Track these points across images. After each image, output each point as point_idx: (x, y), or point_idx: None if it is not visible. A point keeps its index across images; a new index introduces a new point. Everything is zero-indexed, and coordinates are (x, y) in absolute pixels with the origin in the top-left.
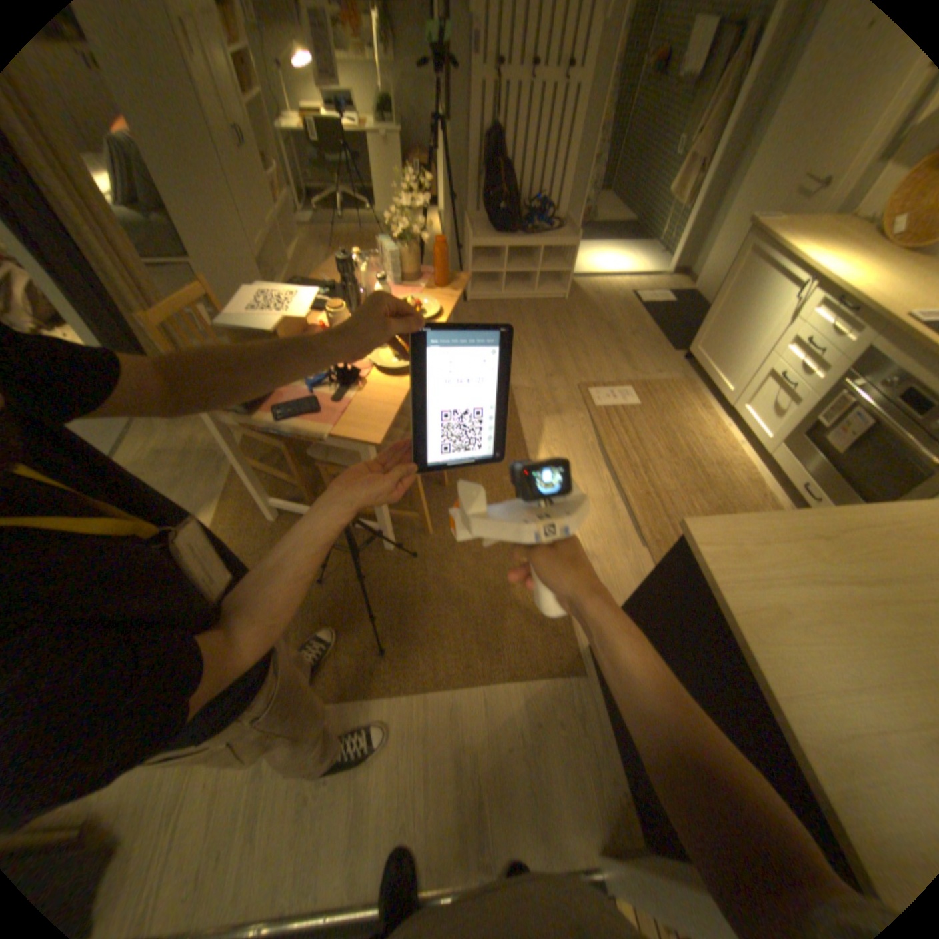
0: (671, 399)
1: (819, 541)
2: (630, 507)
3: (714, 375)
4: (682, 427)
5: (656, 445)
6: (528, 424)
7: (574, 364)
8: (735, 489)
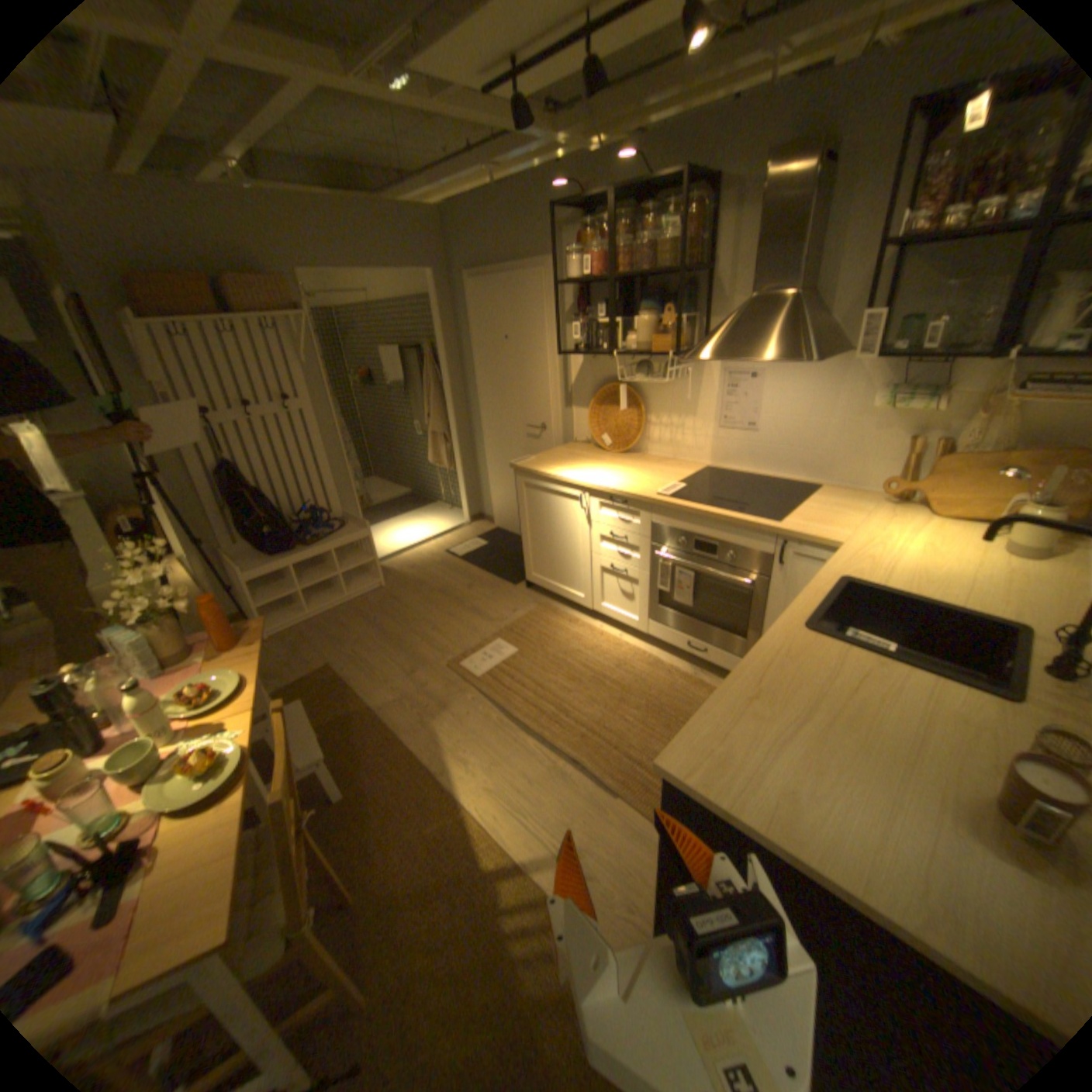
0: (541, 629)
1: (754, 702)
2: (578, 763)
3: (561, 591)
4: (567, 650)
5: (558, 680)
6: (418, 742)
7: (430, 645)
8: (645, 680)
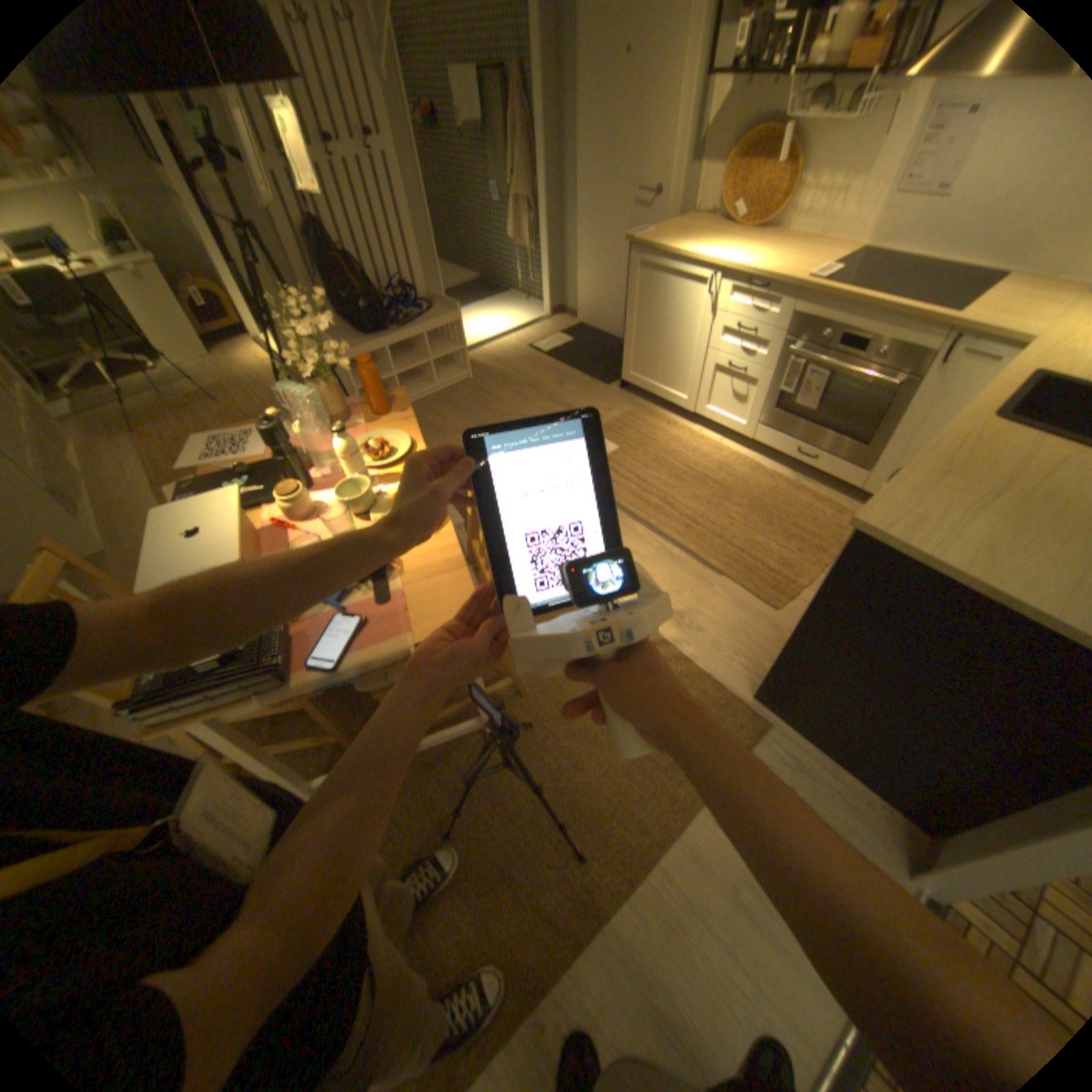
0: (639, 429)
1: (944, 476)
2: (684, 546)
3: (661, 392)
4: (667, 450)
5: (660, 477)
6: None
7: None
8: (747, 483)
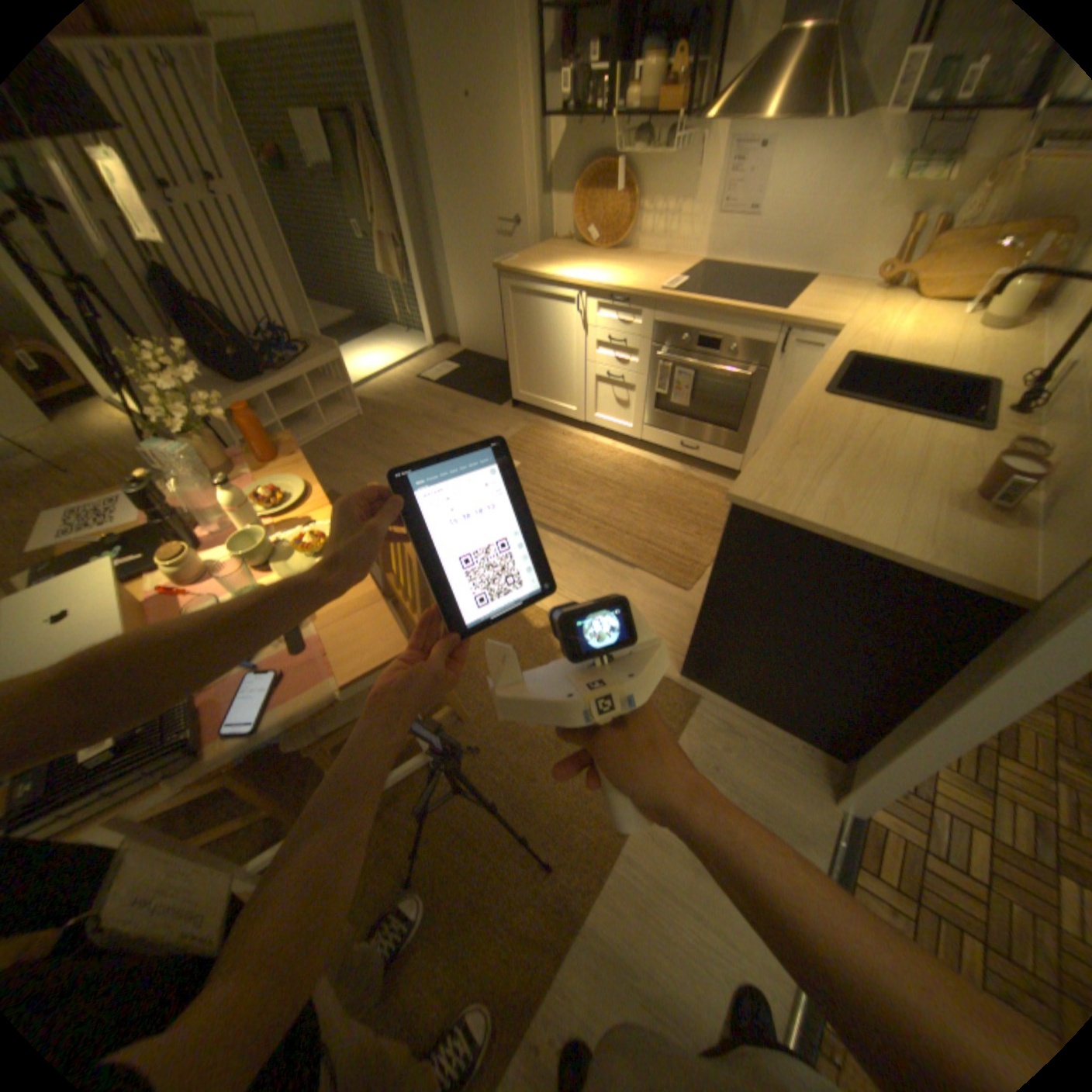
0: (537, 444)
1: (793, 448)
2: (596, 547)
3: (551, 406)
4: (566, 460)
5: (563, 486)
6: None
7: None
8: (642, 479)
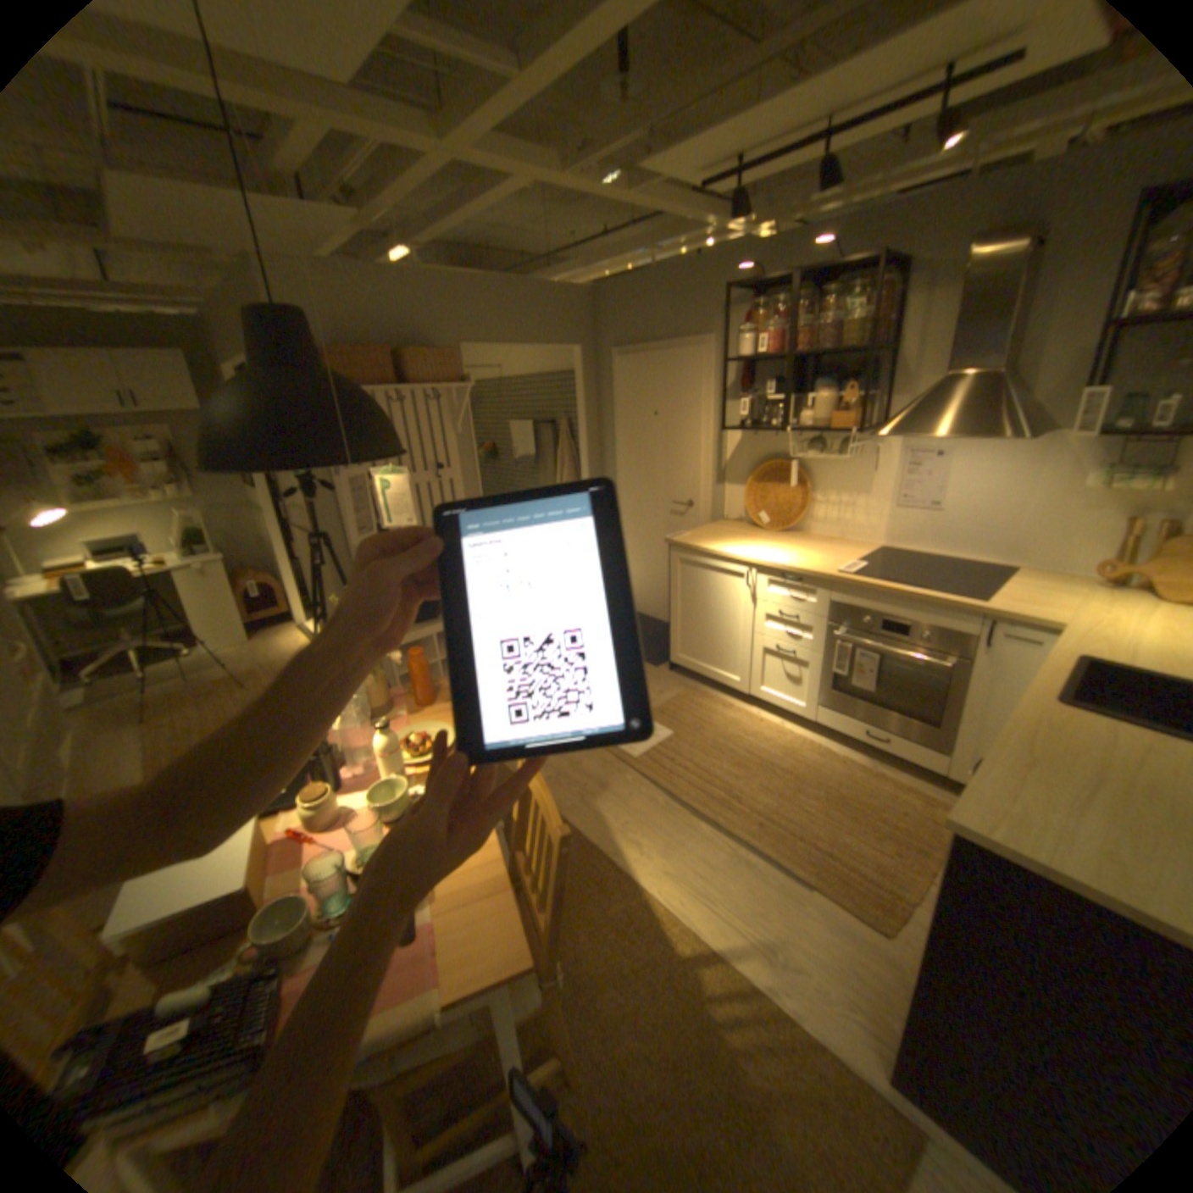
0: (695, 712)
1: (1031, 769)
2: (762, 851)
3: (713, 673)
4: (727, 735)
5: (723, 765)
6: (584, 820)
7: None
8: (820, 771)
